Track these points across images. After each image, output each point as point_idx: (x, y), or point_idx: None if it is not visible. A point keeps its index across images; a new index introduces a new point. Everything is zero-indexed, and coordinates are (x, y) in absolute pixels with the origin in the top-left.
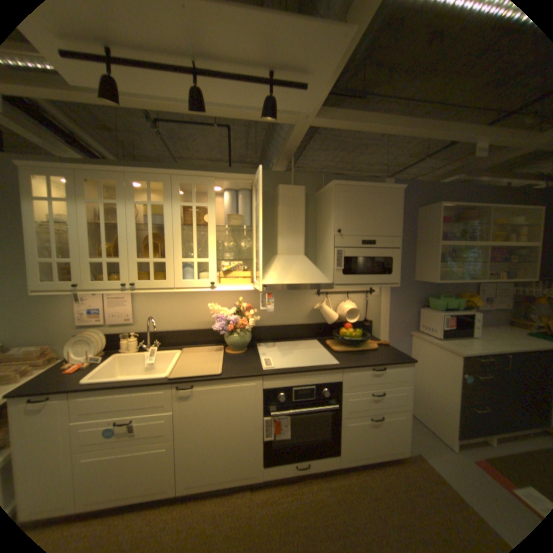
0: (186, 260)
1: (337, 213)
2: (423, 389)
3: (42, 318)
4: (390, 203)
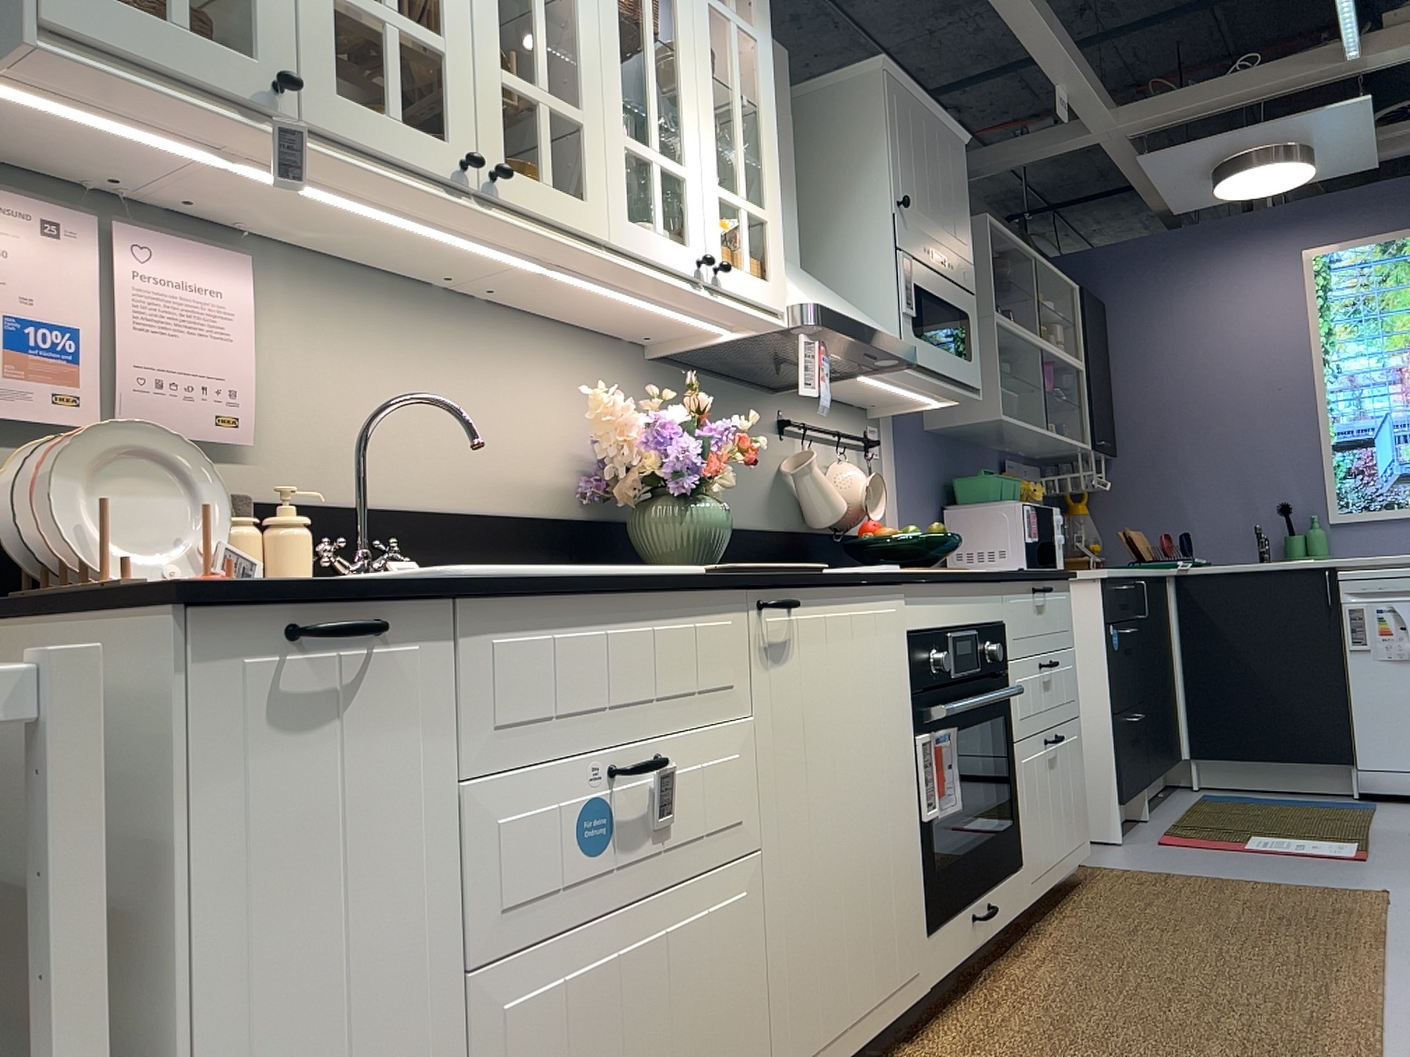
0: (635, 143)
1: (894, 153)
2: None
3: None
4: (956, 170)
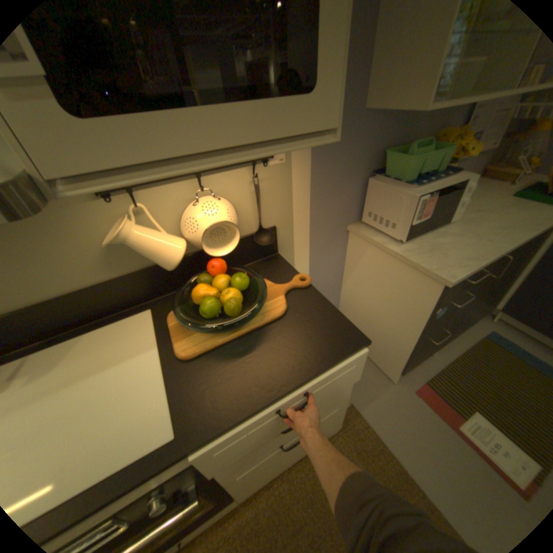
0: None
1: None
2: (358, 308)
3: None
4: None
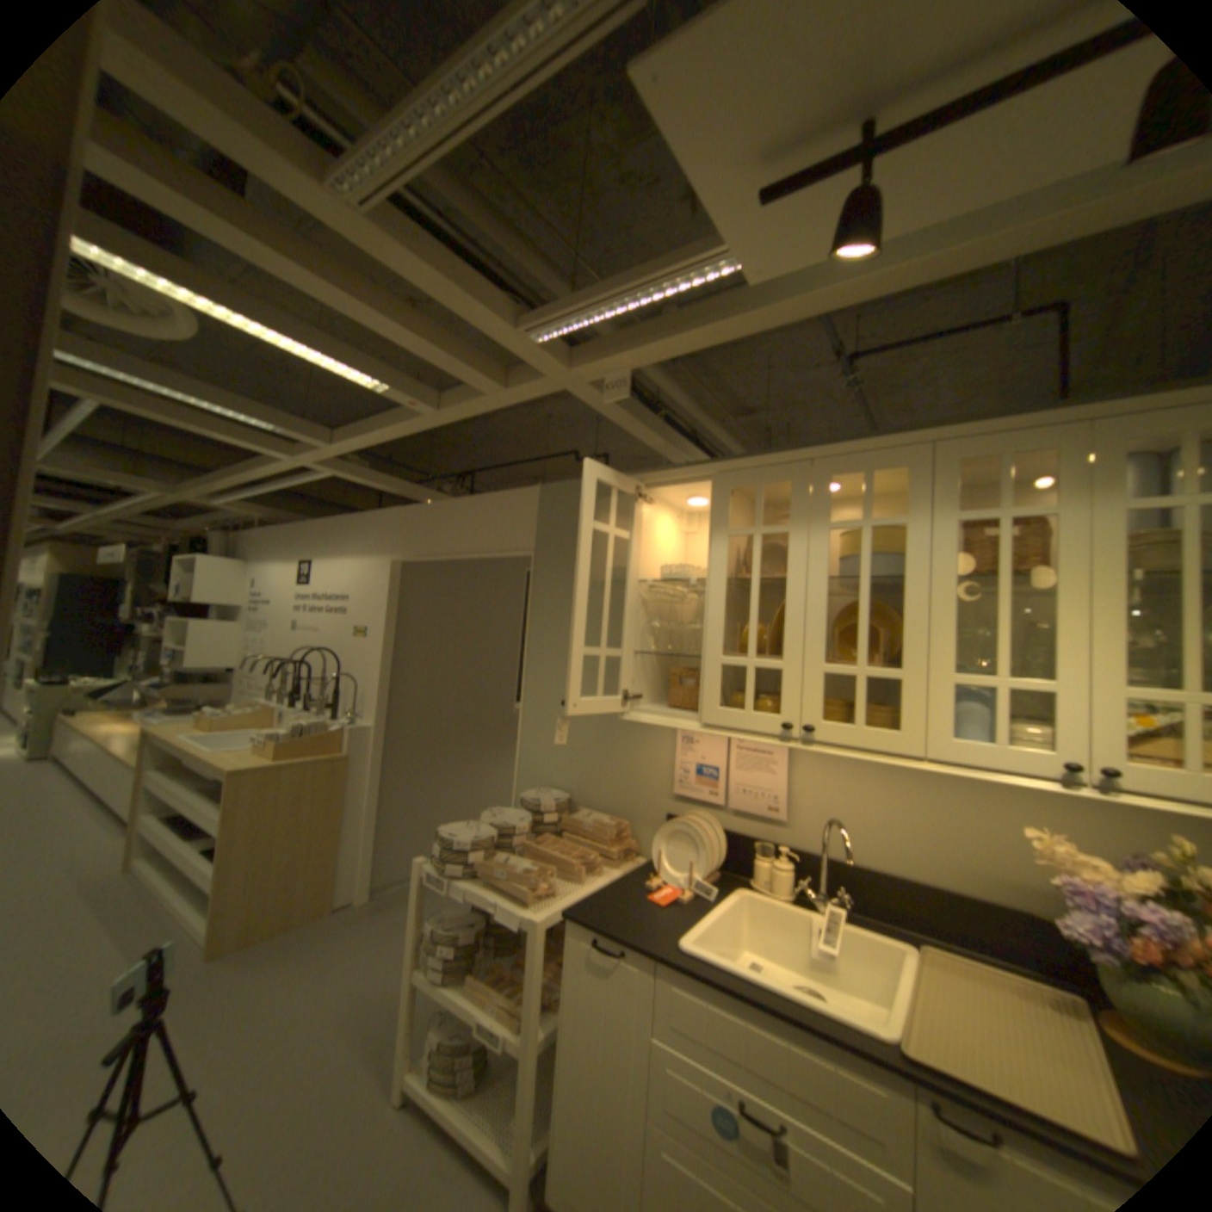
0: (970, 679)
1: None
2: None
3: (625, 764)
4: None
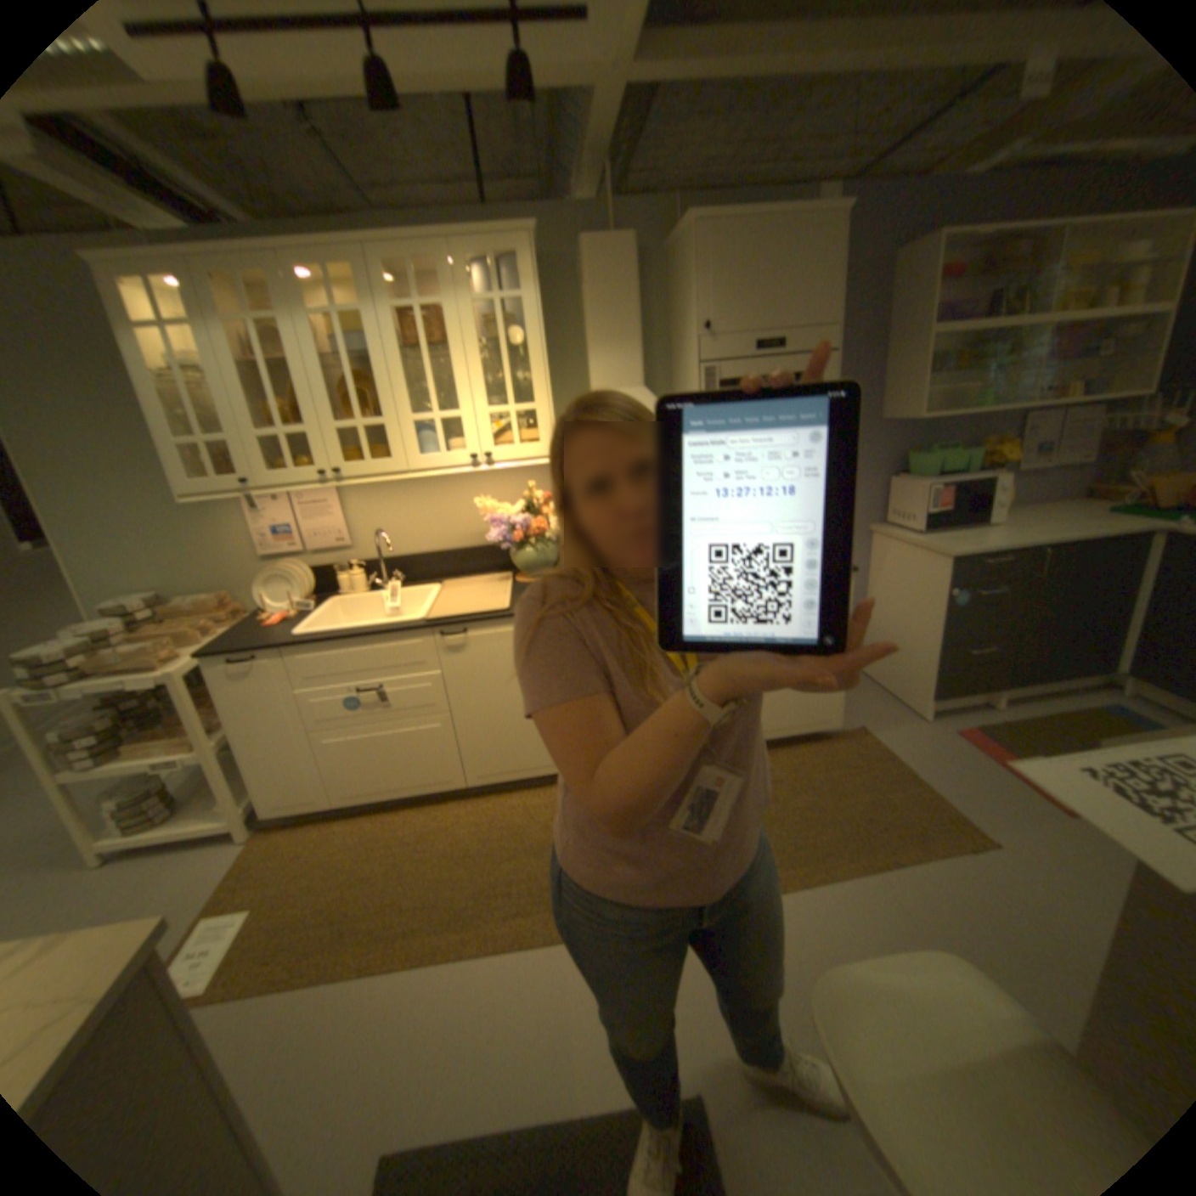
0: (419, 415)
1: (703, 285)
2: (885, 628)
3: (202, 547)
4: (817, 246)
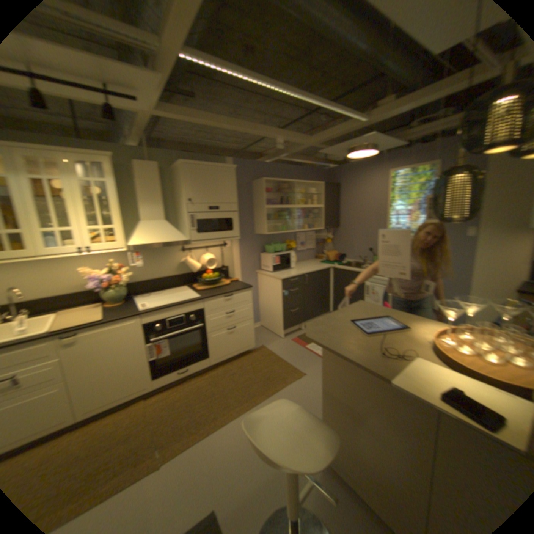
0: (43, 229)
1: (185, 186)
2: (265, 307)
3: None
4: (225, 178)
